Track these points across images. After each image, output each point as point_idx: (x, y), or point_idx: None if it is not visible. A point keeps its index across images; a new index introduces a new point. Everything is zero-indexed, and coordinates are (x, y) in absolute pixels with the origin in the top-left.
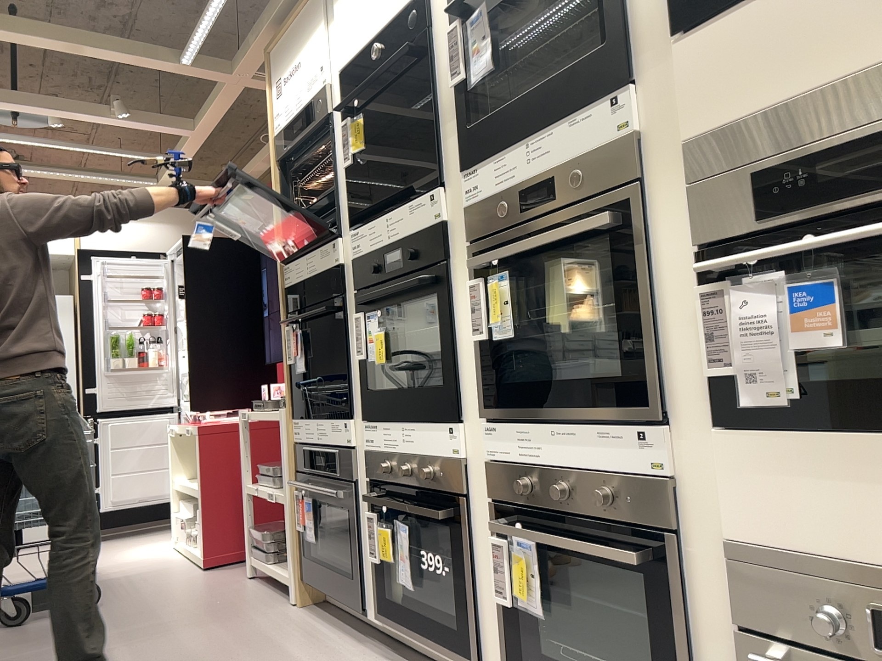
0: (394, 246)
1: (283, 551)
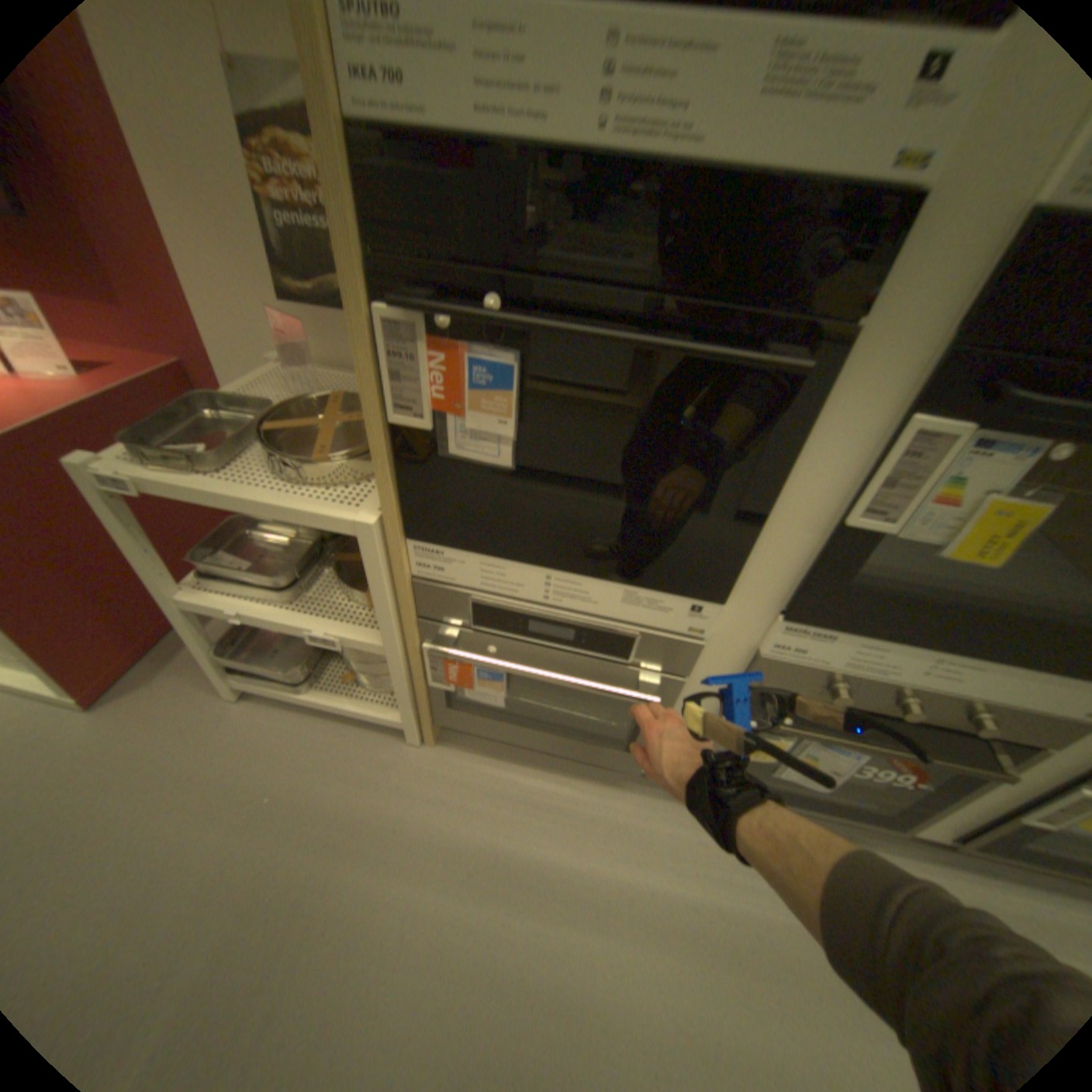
0: None
1: (316, 667)
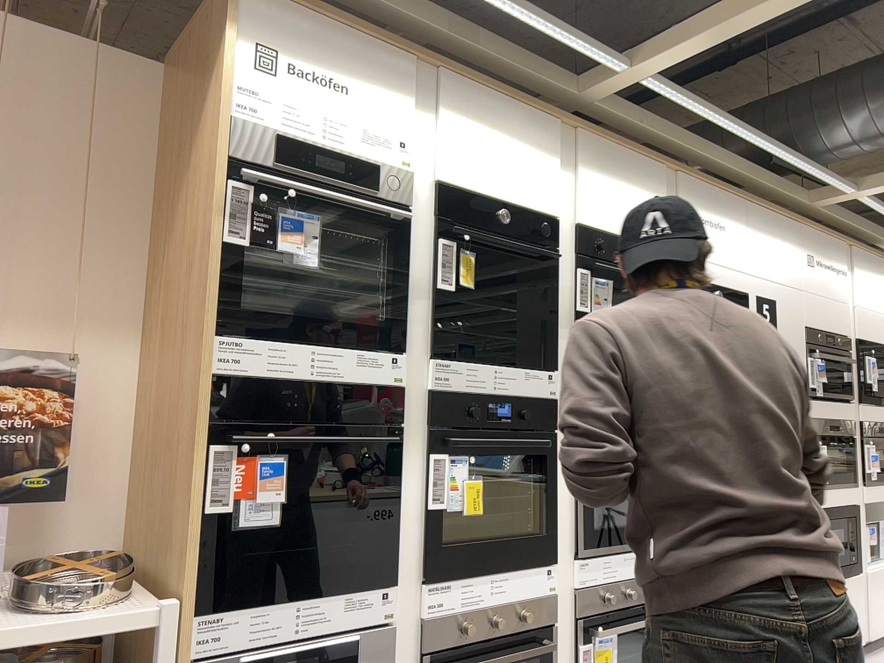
0: (501, 397)
1: None
